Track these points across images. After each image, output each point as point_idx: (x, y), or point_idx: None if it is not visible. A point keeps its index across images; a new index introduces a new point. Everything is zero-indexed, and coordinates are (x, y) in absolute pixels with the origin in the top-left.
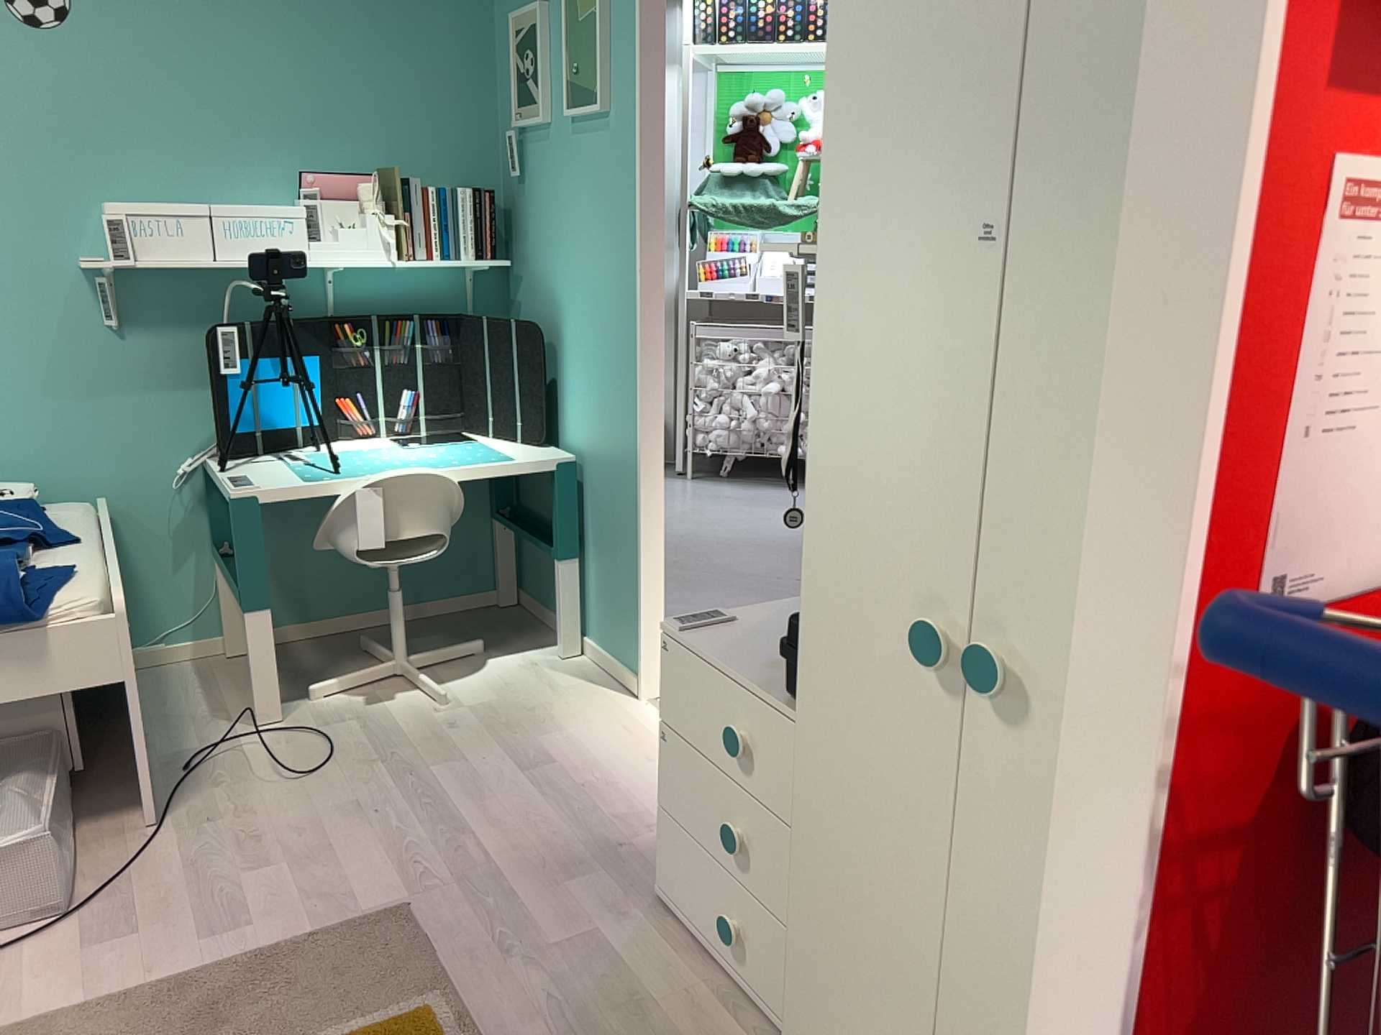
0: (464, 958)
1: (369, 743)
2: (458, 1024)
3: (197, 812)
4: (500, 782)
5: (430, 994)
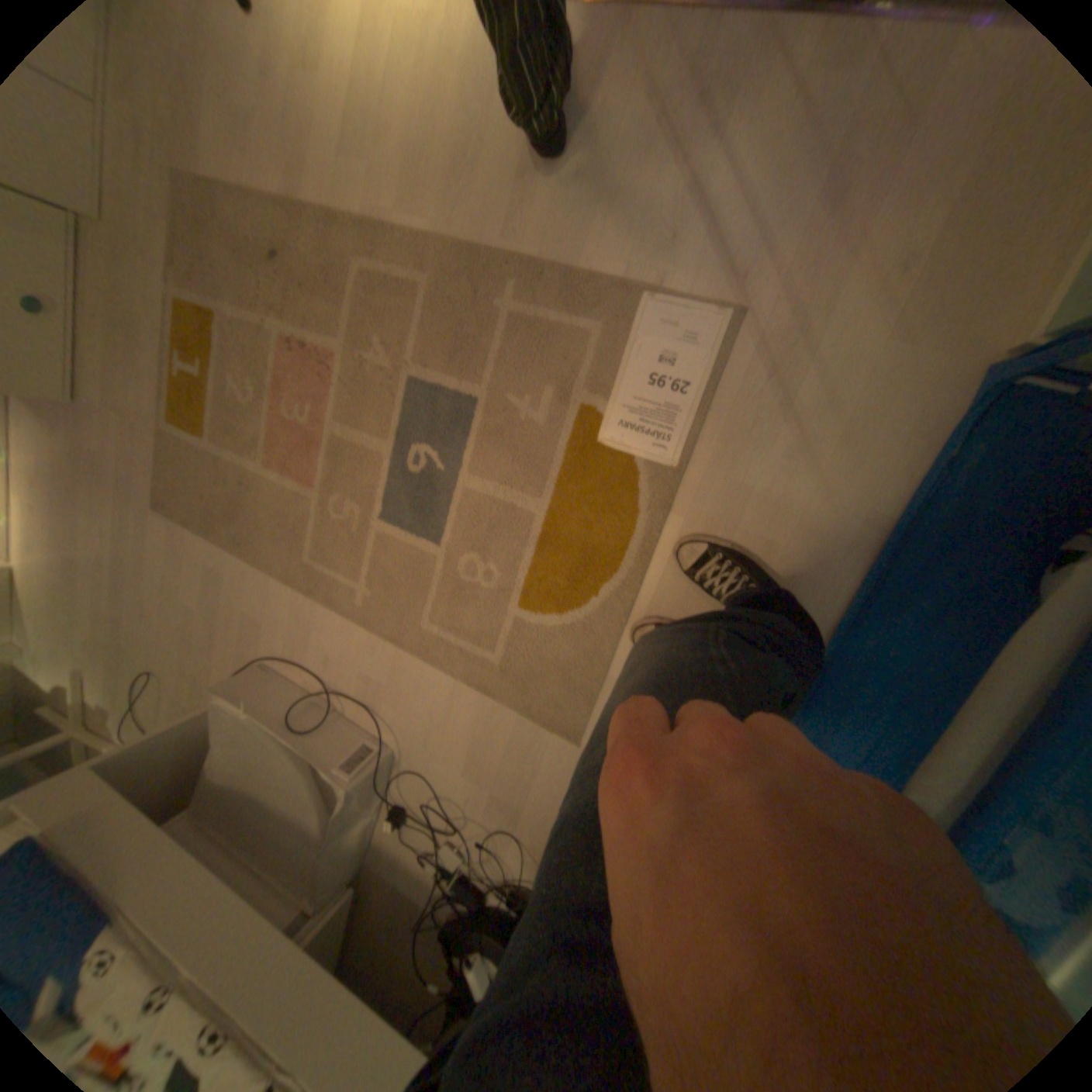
0: (141, 440)
1: (113, 670)
2: (156, 394)
3: (192, 692)
4: (81, 562)
5: (157, 427)
